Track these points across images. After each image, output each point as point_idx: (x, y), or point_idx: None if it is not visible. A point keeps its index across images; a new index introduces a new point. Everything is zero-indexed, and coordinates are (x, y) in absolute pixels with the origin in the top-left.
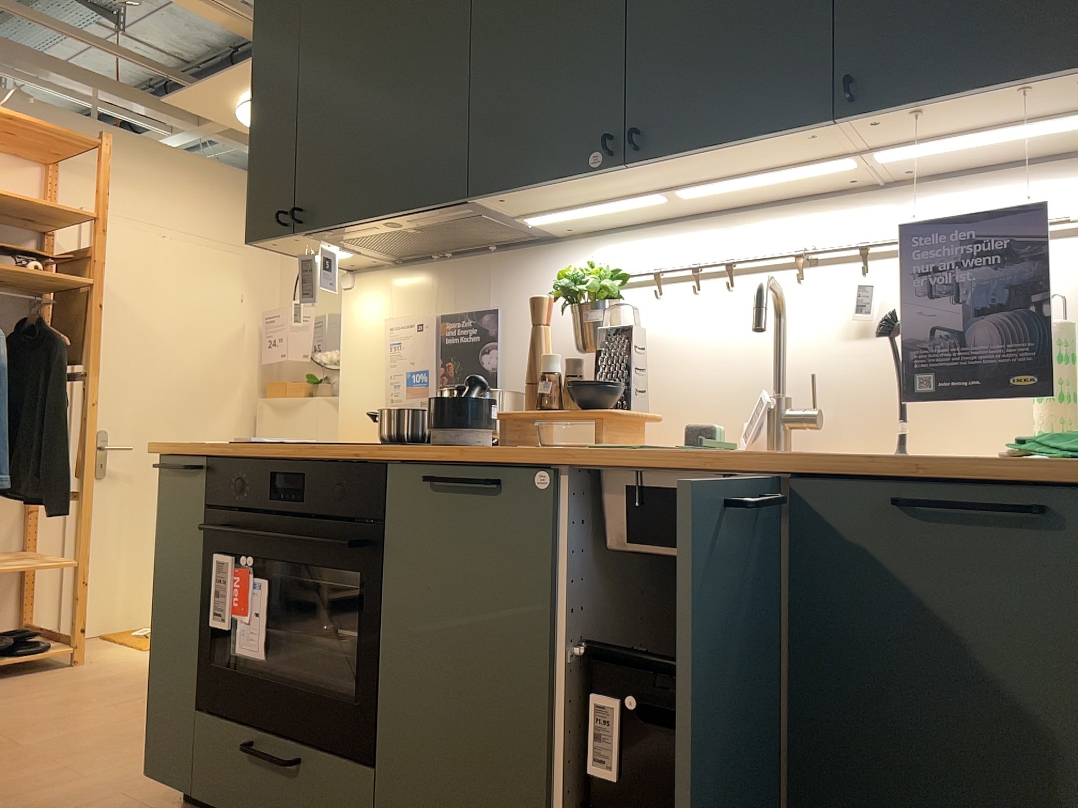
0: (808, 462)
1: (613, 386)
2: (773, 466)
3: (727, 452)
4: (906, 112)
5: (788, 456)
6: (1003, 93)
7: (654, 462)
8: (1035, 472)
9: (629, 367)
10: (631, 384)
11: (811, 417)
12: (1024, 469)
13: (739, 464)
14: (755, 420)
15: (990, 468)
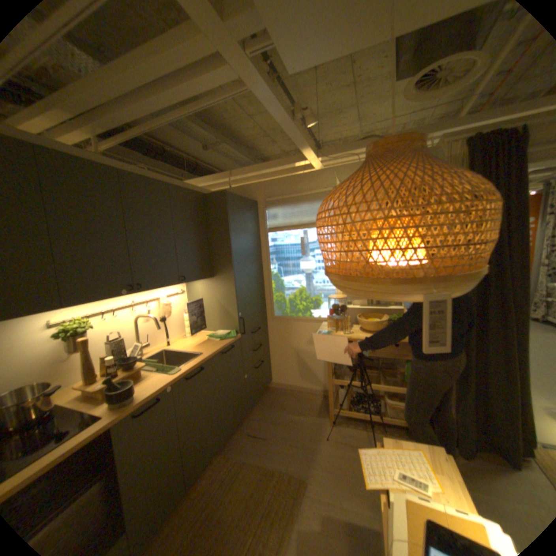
0: (214, 354)
1: (132, 359)
2: (209, 357)
3: (196, 359)
4: (186, 282)
5: (206, 354)
6: (197, 280)
7: (189, 369)
8: (229, 342)
9: (121, 352)
10: (121, 356)
11: (148, 345)
12: (231, 342)
13: (205, 360)
14: (133, 351)
15: (225, 344)
